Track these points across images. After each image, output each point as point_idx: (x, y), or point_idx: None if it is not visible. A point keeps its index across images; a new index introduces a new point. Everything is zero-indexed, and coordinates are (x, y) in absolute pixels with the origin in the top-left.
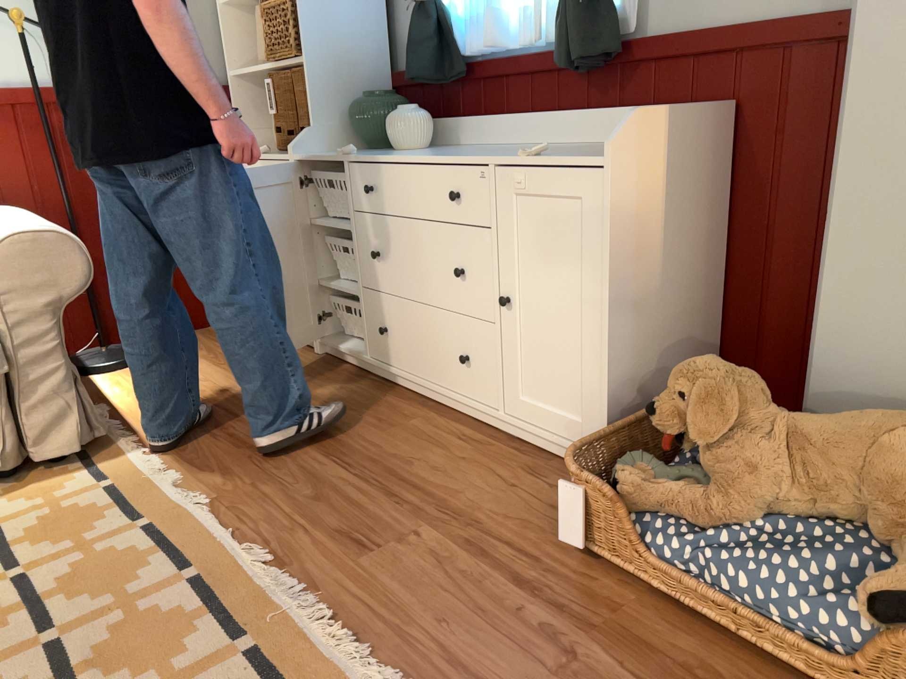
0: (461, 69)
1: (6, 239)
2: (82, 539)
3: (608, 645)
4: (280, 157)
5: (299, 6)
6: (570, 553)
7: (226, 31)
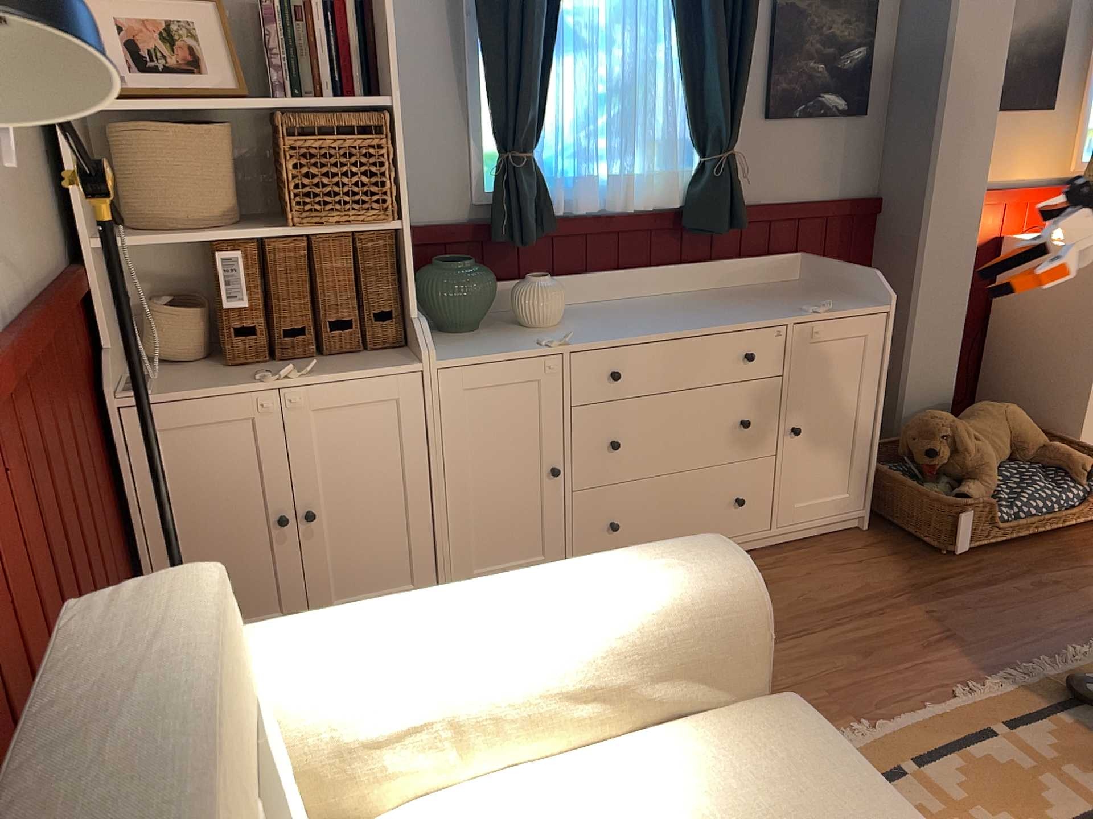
0: (551, 226)
1: (745, 572)
2: (942, 816)
3: (1045, 570)
4: (362, 369)
5: (400, 146)
6: (954, 561)
7: (71, 156)
